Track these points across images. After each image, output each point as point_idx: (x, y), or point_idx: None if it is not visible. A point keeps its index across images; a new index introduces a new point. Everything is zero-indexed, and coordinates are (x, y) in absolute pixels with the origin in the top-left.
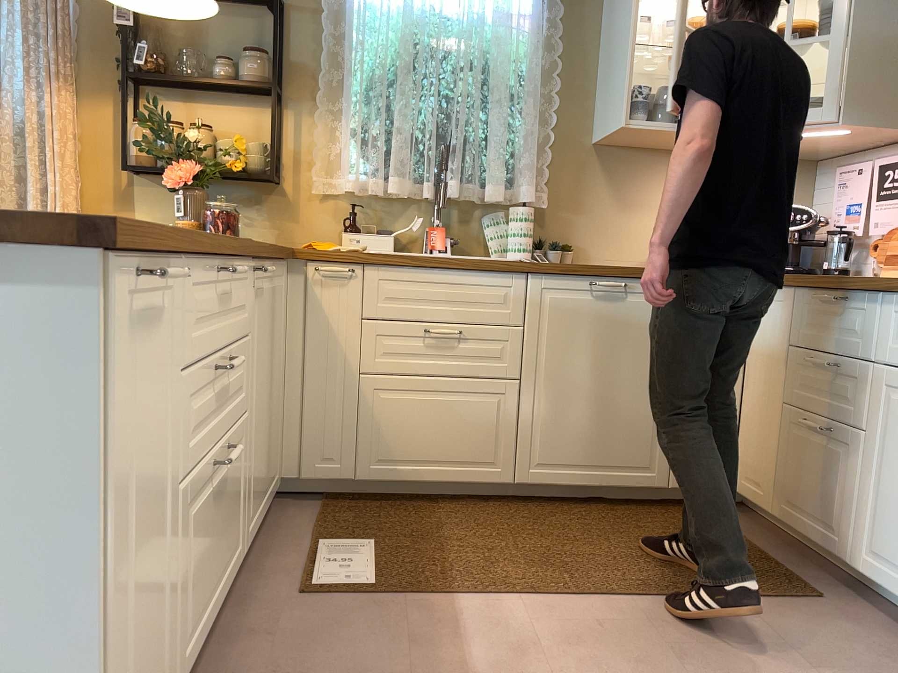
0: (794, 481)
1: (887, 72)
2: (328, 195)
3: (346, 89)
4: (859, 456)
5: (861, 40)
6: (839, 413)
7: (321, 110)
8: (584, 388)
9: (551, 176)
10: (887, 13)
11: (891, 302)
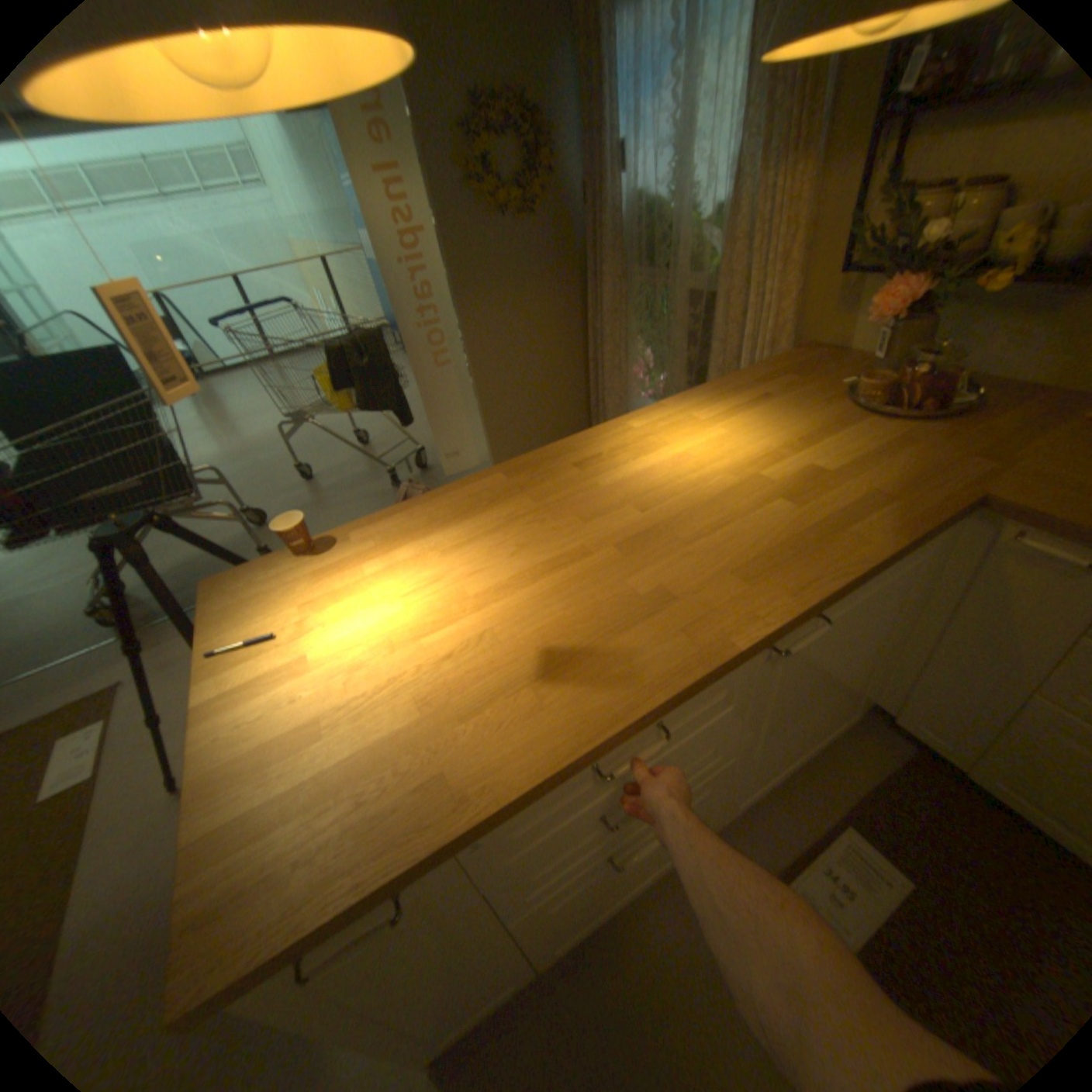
0: None
1: None
2: None
3: None
4: None
5: None
6: None
7: None
8: None
9: None
10: None
11: None
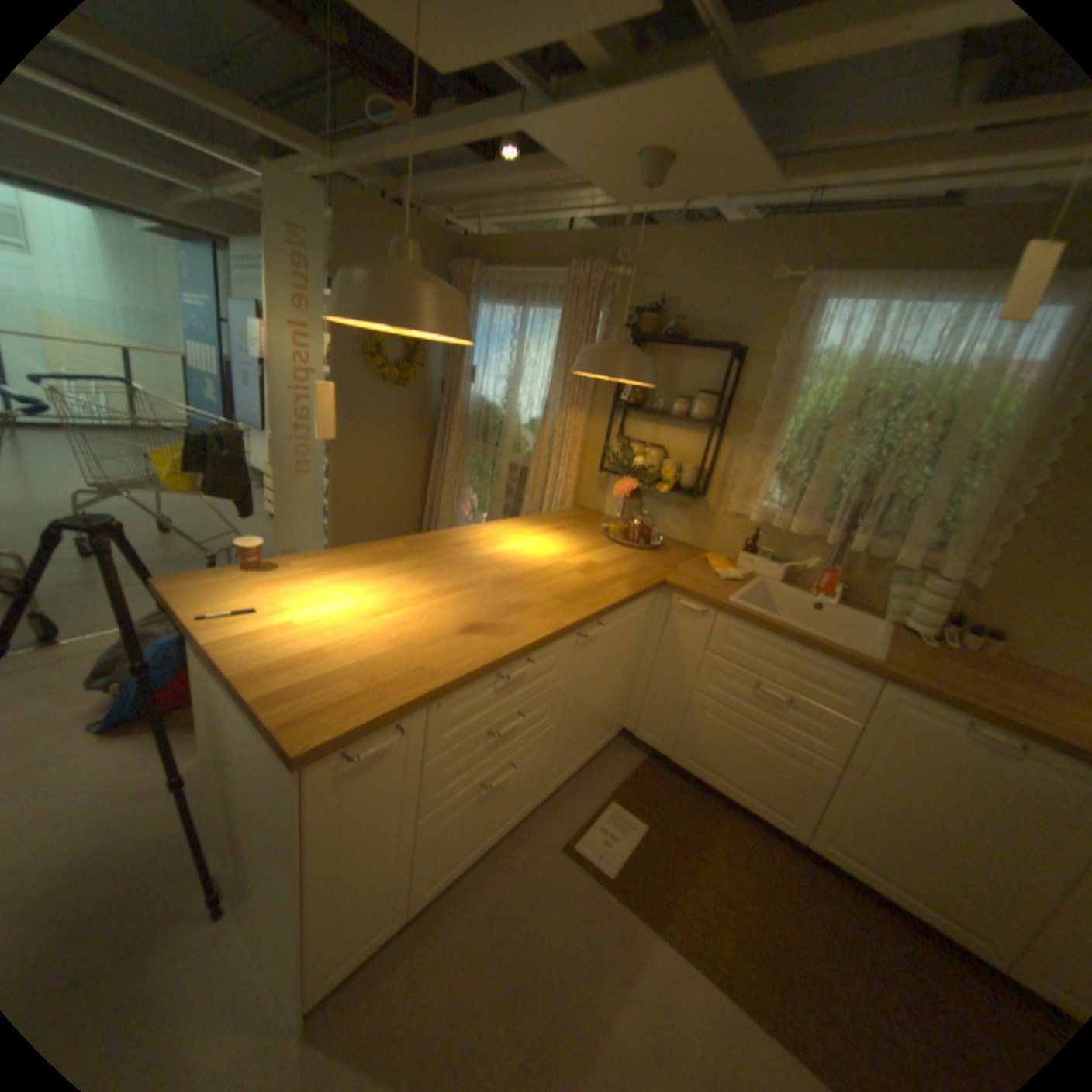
0: None
1: None
2: (741, 514)
3: (782, 427)
4: None
5: None
6: None
7: (751, 444)
8: (921, 817)
9: (1006, 551)
10: None
11: None
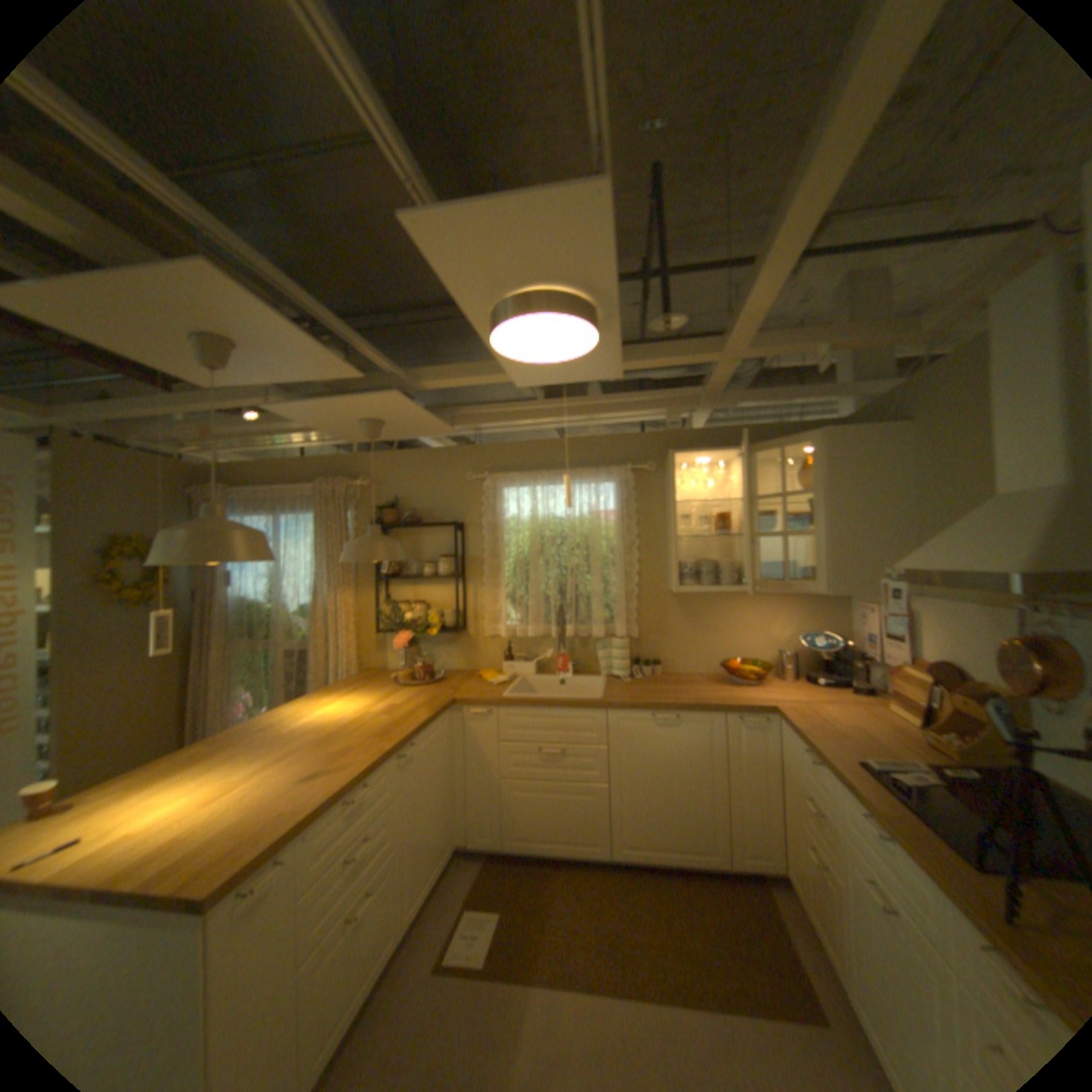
0: (815, 897)
1: (865, 555)
2: (495, 635)
3: (502, 569)
4: (843, 904)
5: (839, 534)
6: (830, 858)
7: (486, 585)
8: (656, 792)
9: (641, 613)
10: (858, 513)
11: (844, 787)
